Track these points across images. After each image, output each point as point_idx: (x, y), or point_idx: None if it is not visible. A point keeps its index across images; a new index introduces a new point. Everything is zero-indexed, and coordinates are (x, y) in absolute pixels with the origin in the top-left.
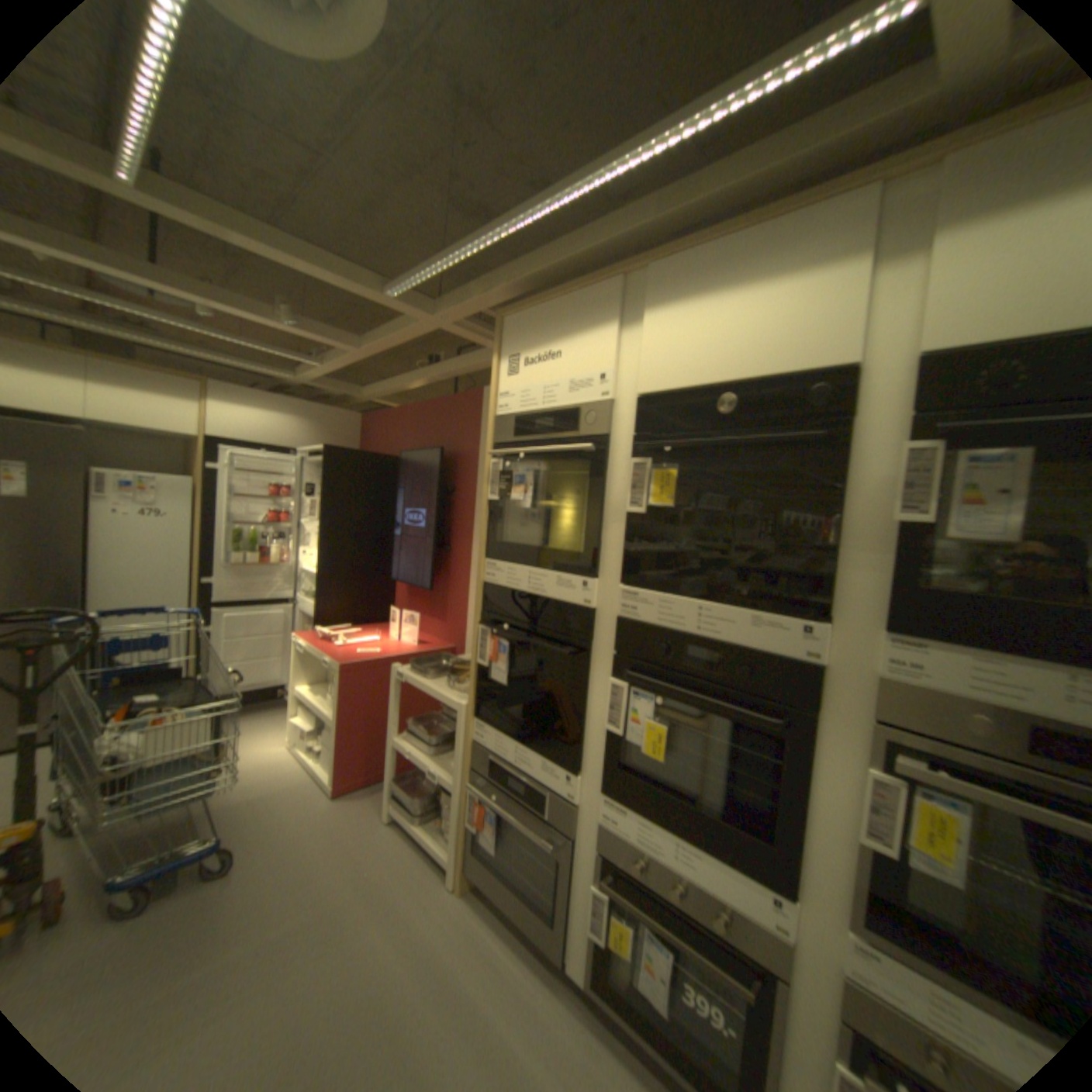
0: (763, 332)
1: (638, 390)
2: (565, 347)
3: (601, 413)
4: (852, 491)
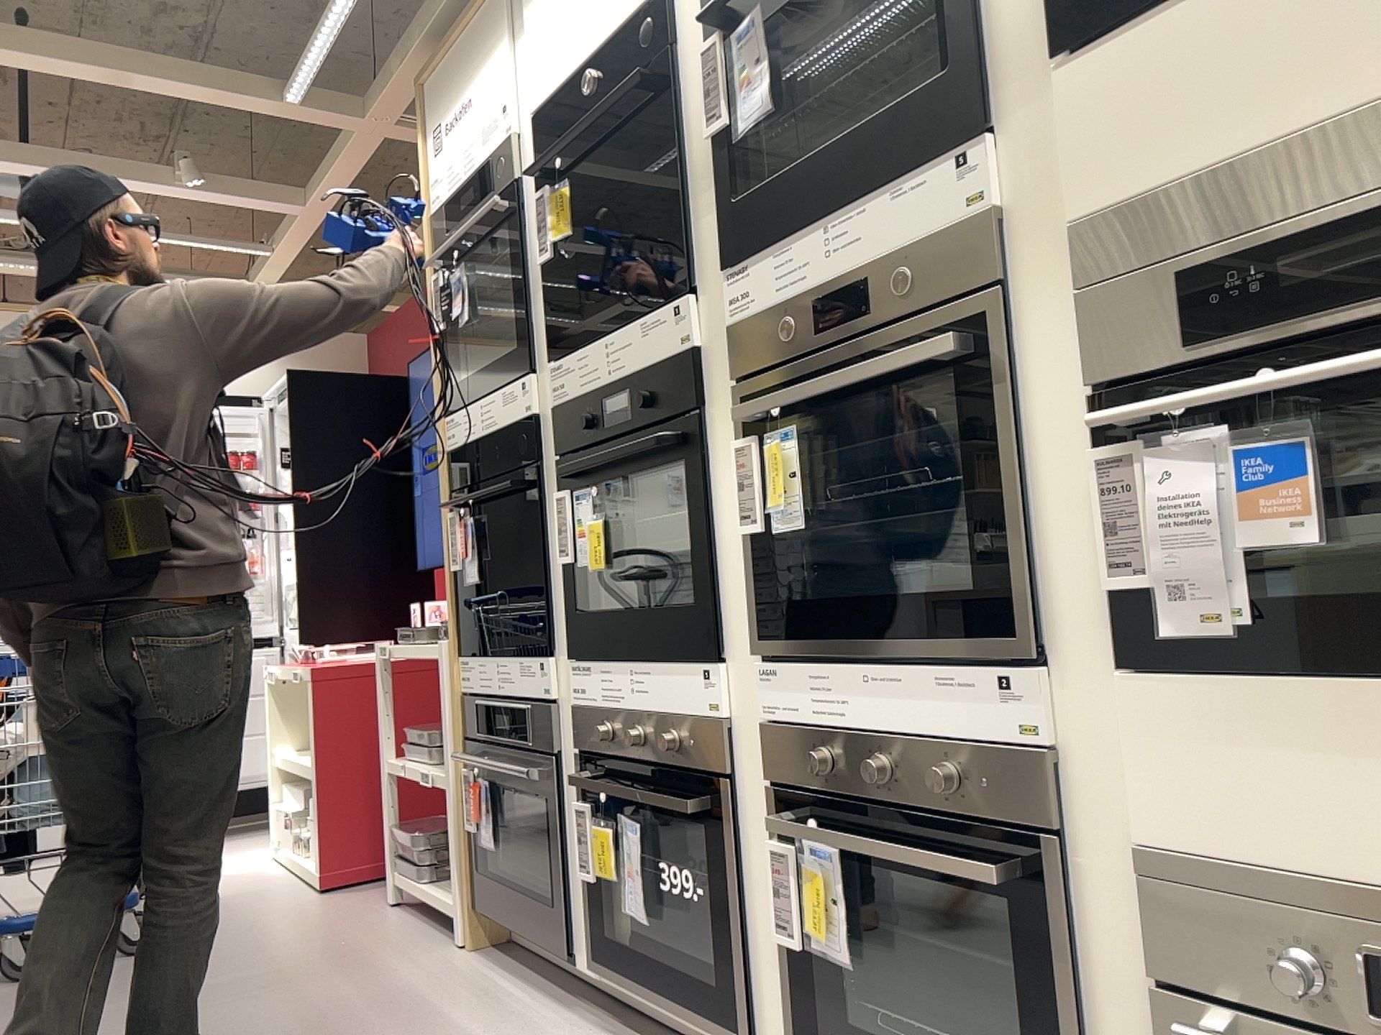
0: None
1: (530, 108)
2: (474, 91)
3: (508, 154)
4: (686, 128)
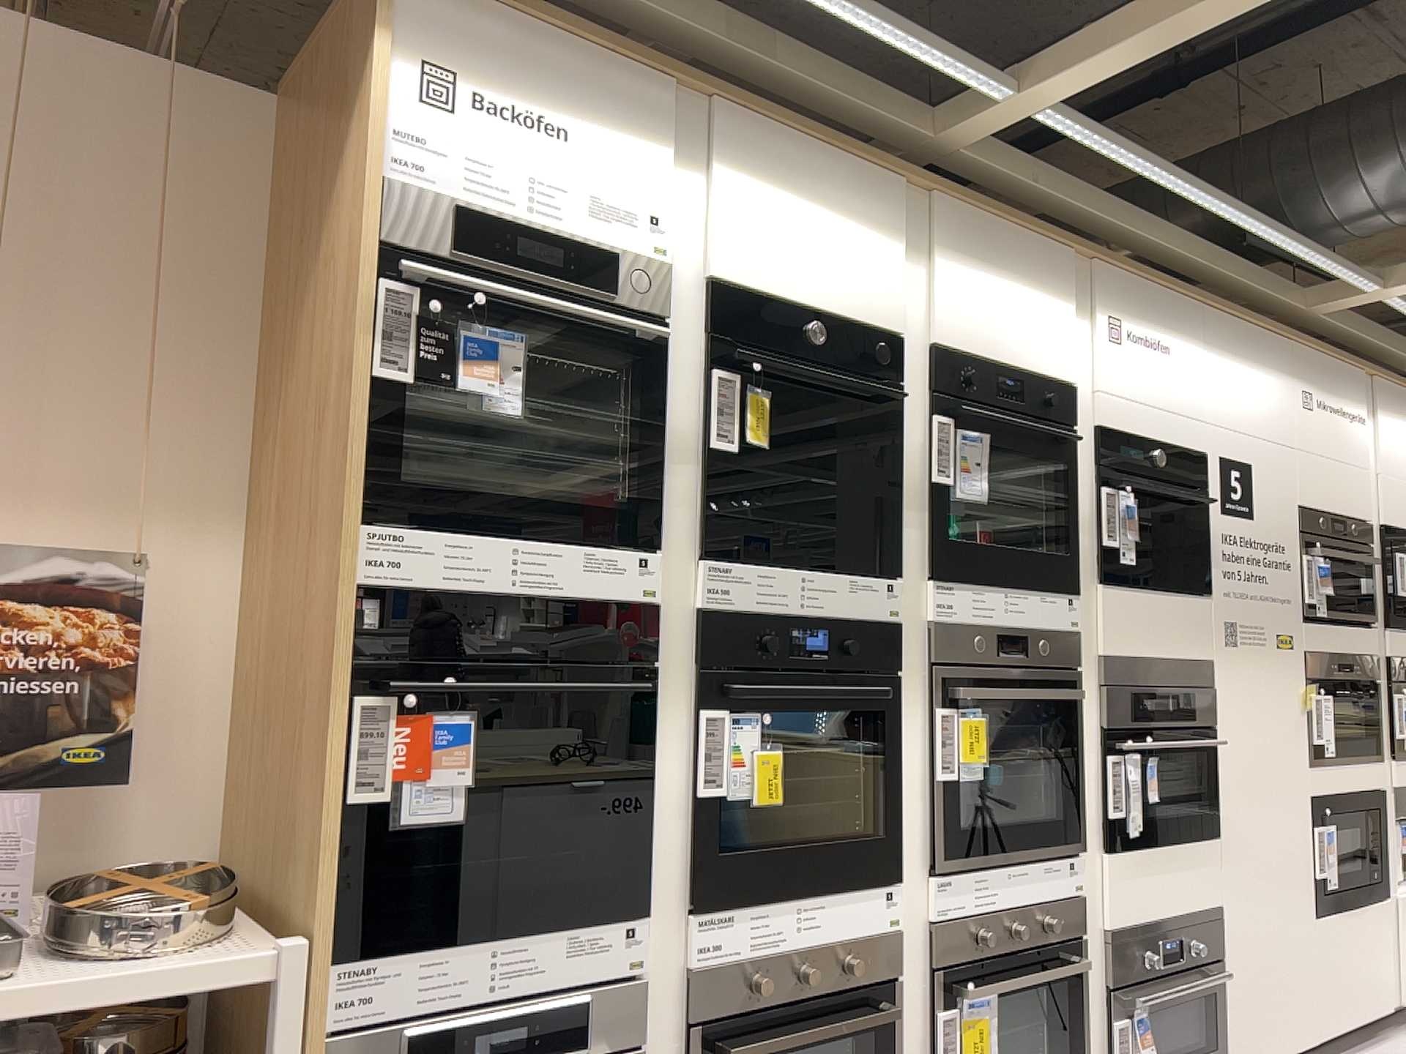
0: (842, 268)
1: (717, 270)
2: (586, 135)
3: (662, 281)
4: (903, 451)
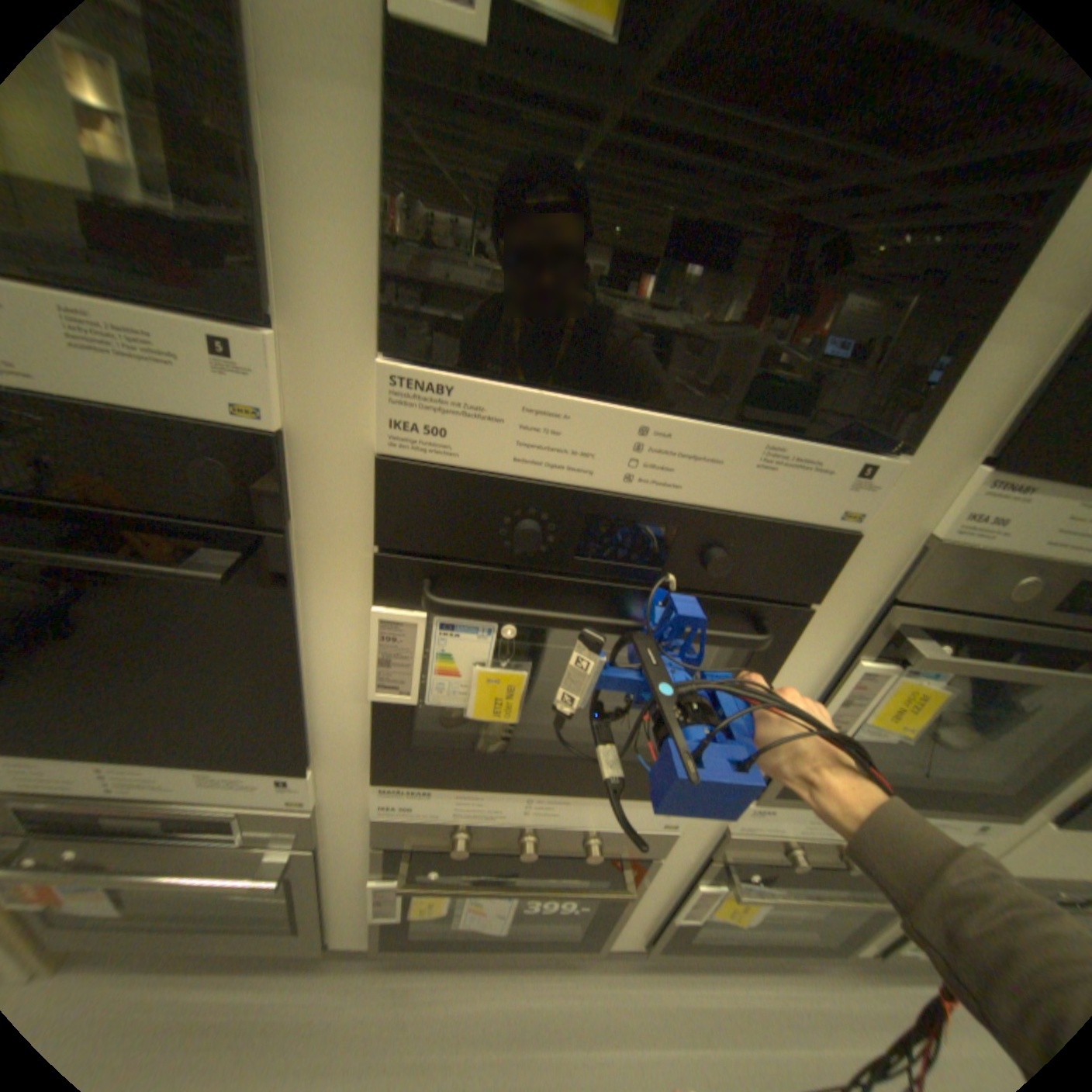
0: None
1: None
2: None
3: None
4: None
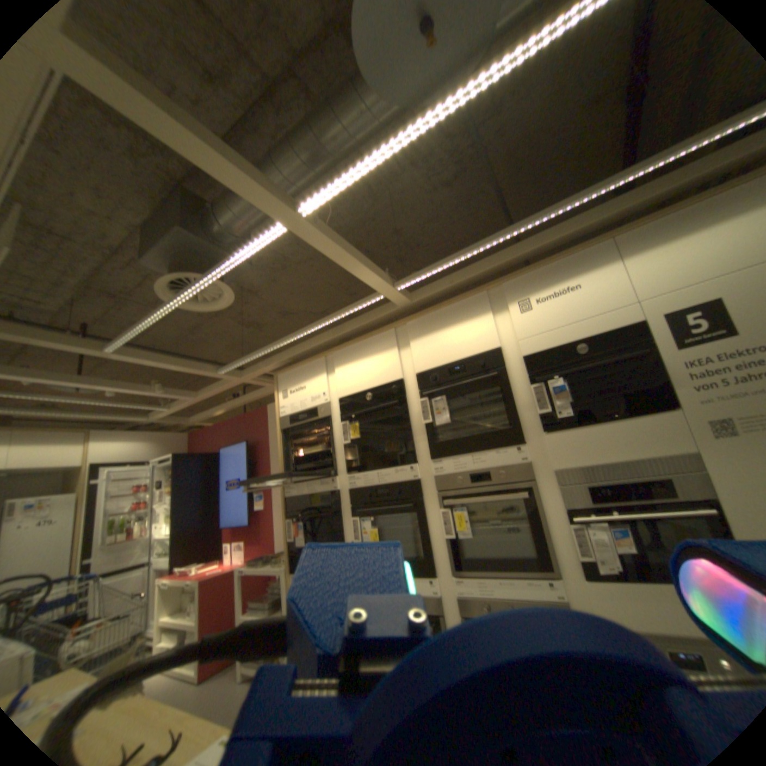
0: (374, 371)
1: (338, 395)
2: (307, 383)
3: (326, 406)
4: (411, 416)
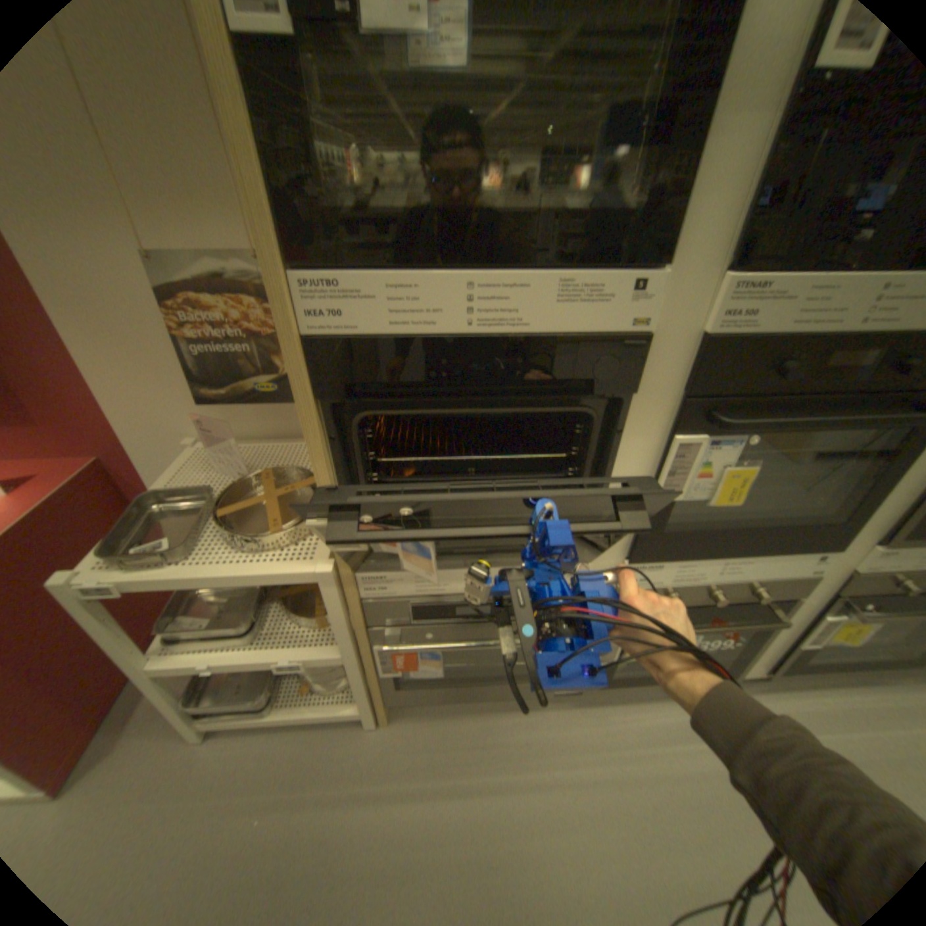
0: None
1: None
2: None
3: None
4: None
